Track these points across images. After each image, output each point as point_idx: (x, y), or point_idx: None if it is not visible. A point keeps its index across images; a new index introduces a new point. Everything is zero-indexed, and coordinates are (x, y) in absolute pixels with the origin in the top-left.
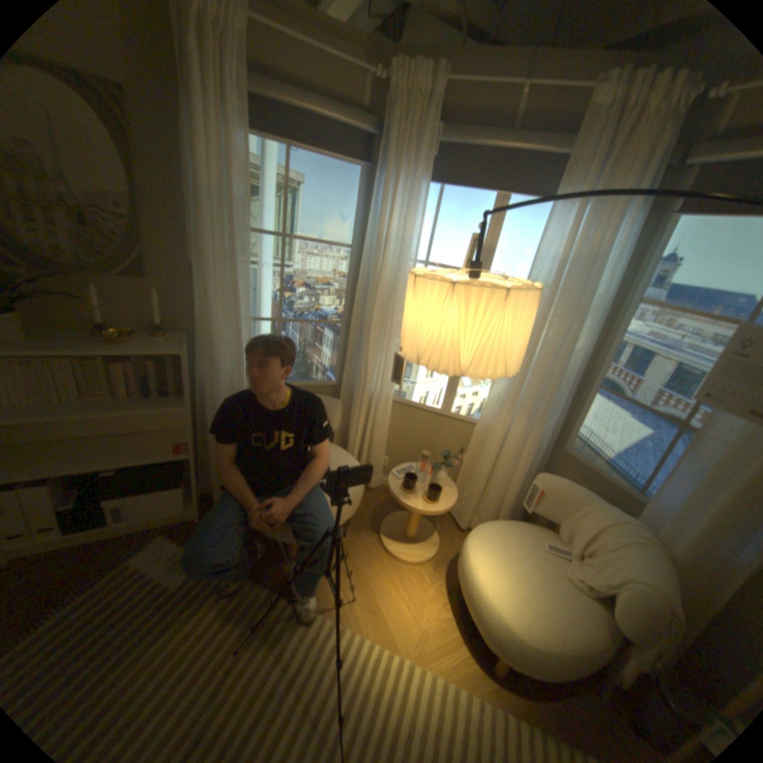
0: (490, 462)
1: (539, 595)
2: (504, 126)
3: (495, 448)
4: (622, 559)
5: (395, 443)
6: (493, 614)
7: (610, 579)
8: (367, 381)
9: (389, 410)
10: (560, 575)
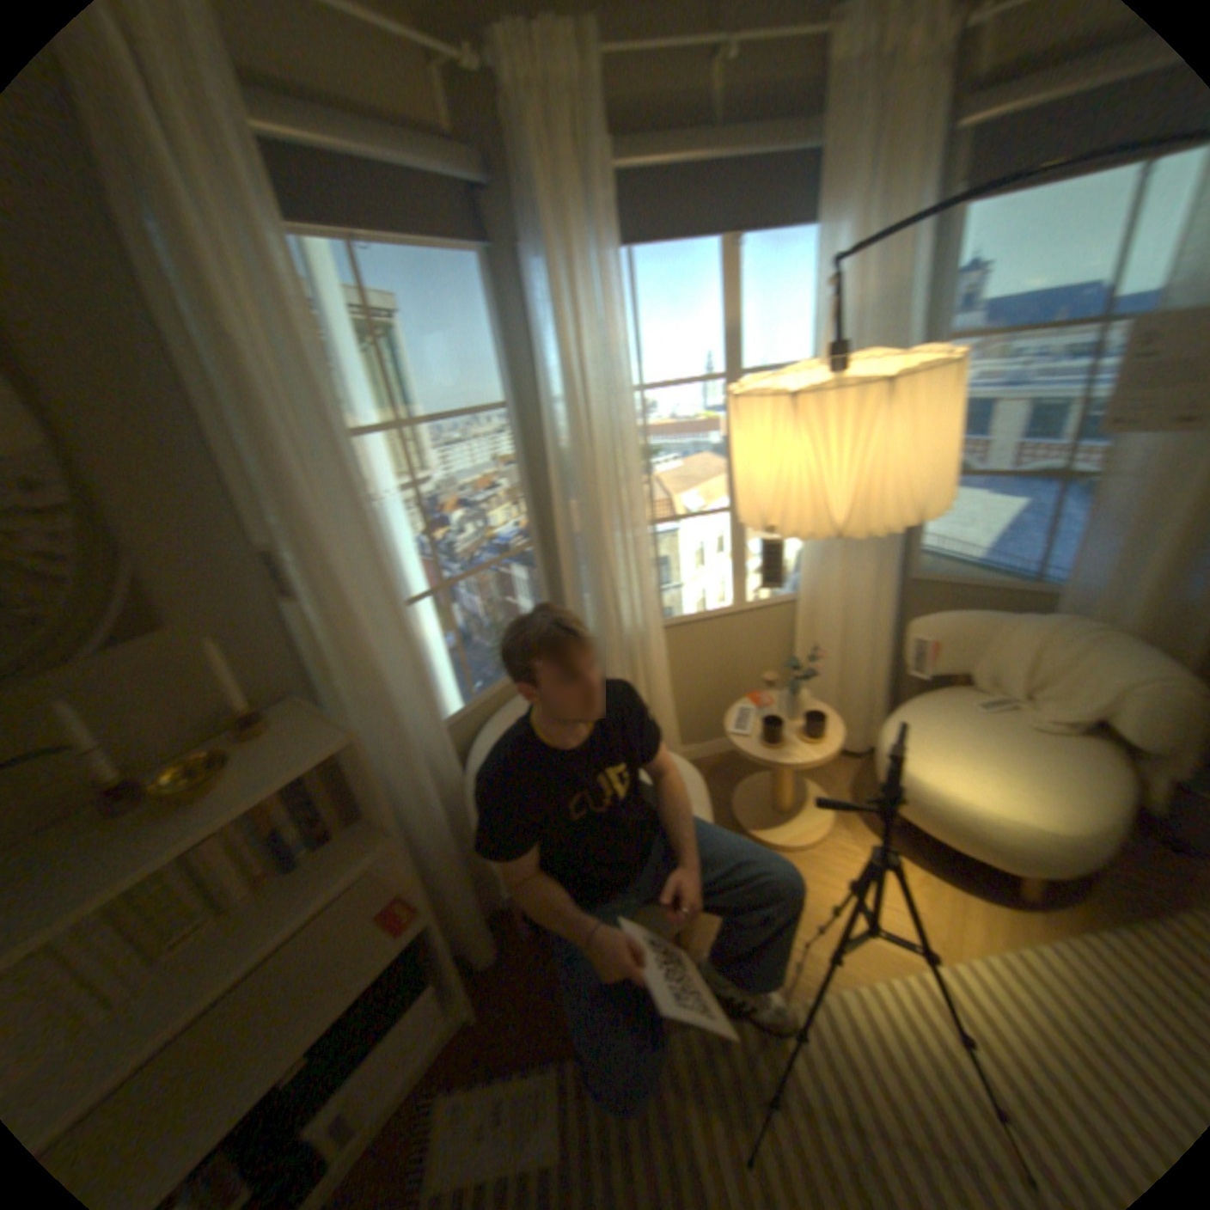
0: (839, 642)
1: (1036, 770)
2: (699, 124)
3: (840, 619)
4: (1089, 669)
5: (678, 691)
6: (1011, 830)
7: (1091, 700)
8: (615, 618)
9: (665, 646)
10: (1024, 732)
